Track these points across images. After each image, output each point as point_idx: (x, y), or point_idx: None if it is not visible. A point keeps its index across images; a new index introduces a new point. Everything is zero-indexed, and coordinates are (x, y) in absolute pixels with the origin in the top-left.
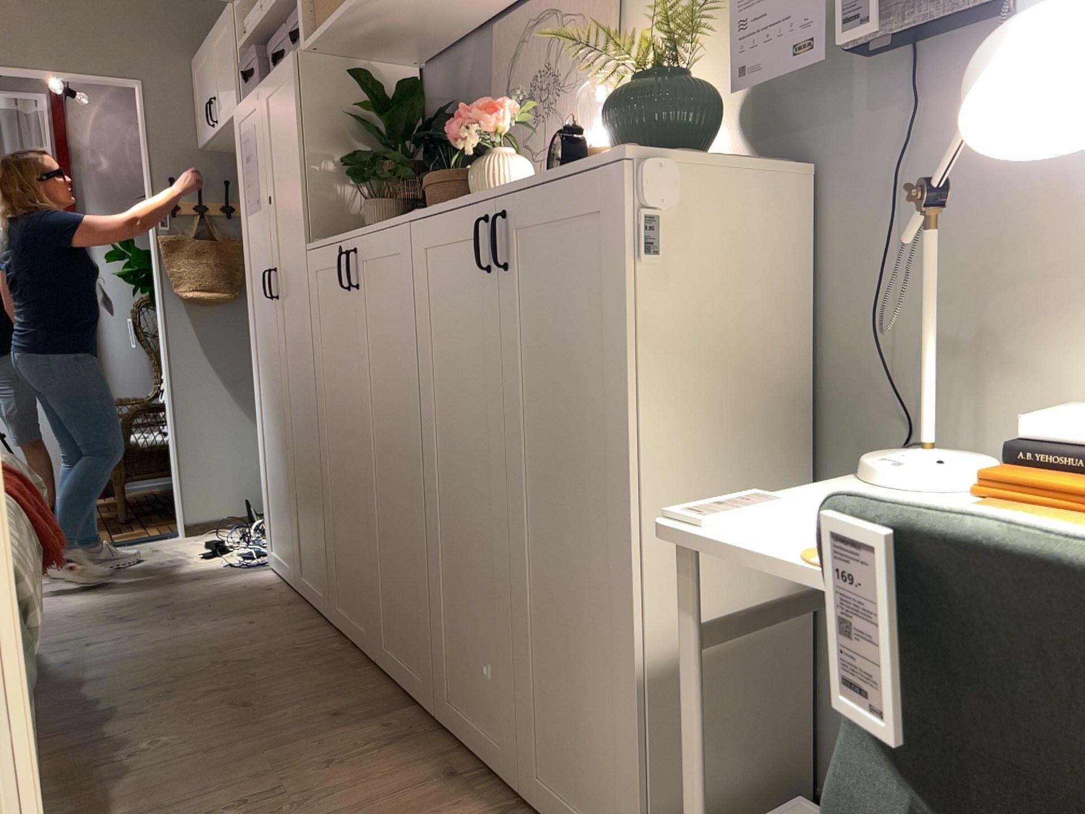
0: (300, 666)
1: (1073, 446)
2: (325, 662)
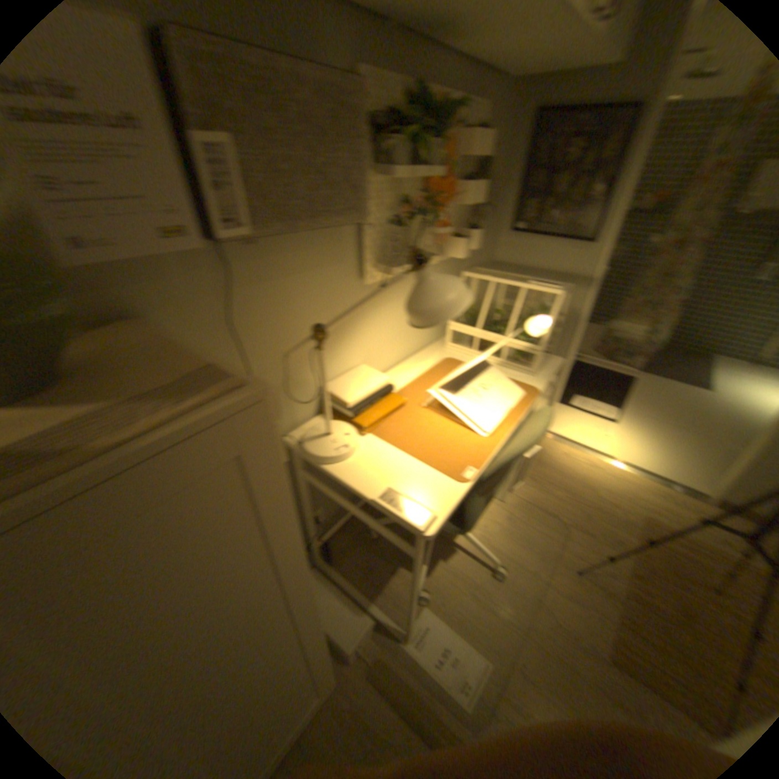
0: None
1: (363, 399)
2: None
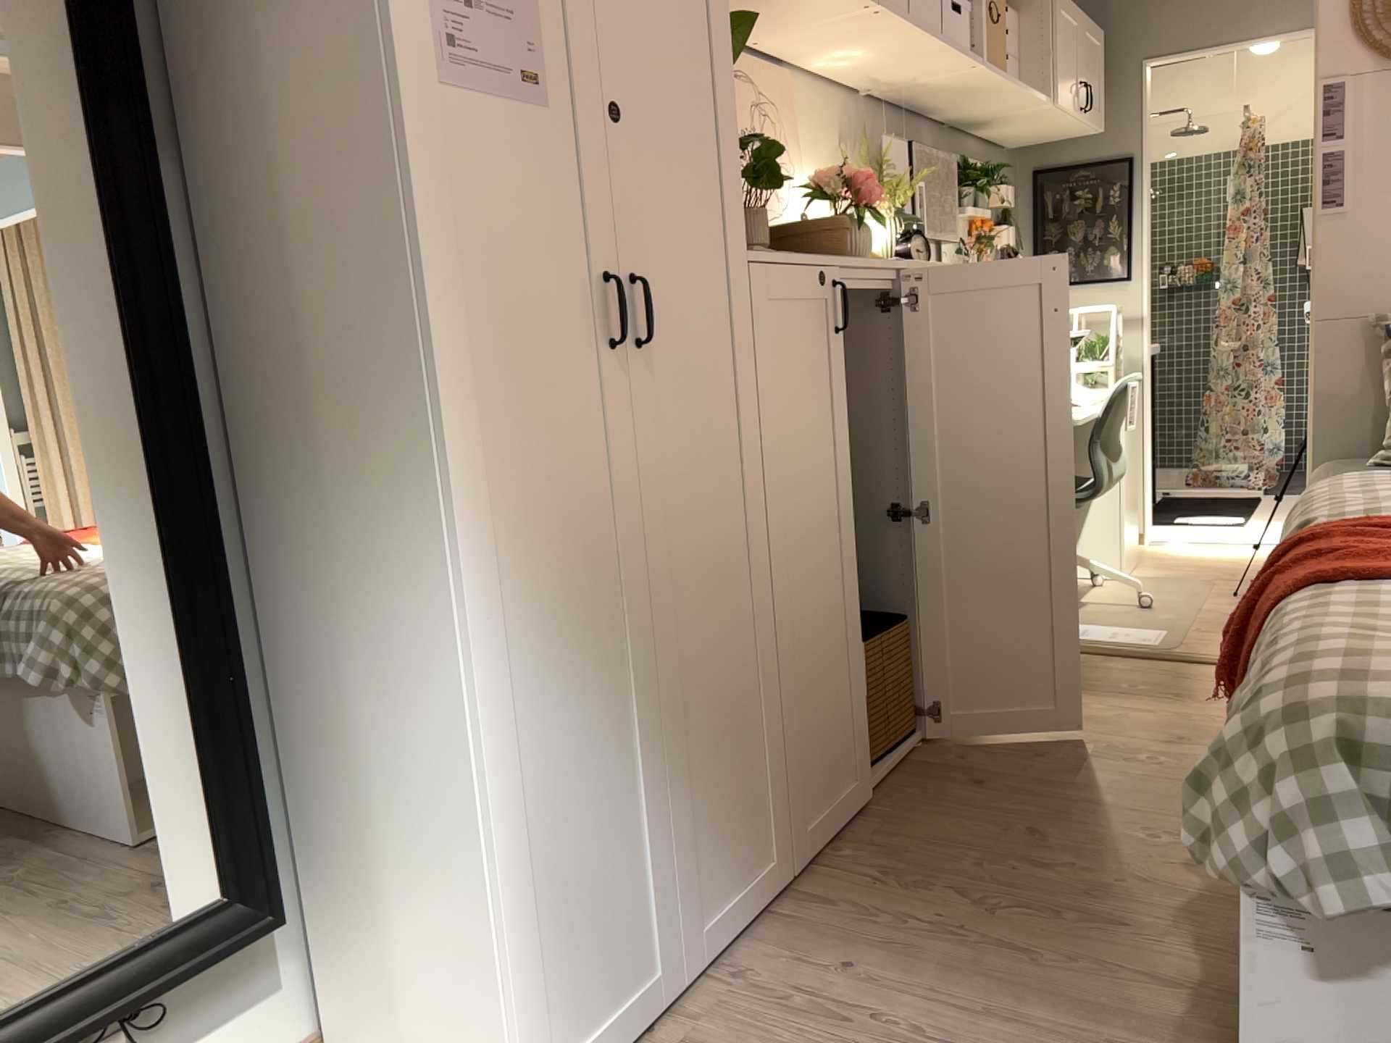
0: (918, 852)
1: None
2: (889, 842)
